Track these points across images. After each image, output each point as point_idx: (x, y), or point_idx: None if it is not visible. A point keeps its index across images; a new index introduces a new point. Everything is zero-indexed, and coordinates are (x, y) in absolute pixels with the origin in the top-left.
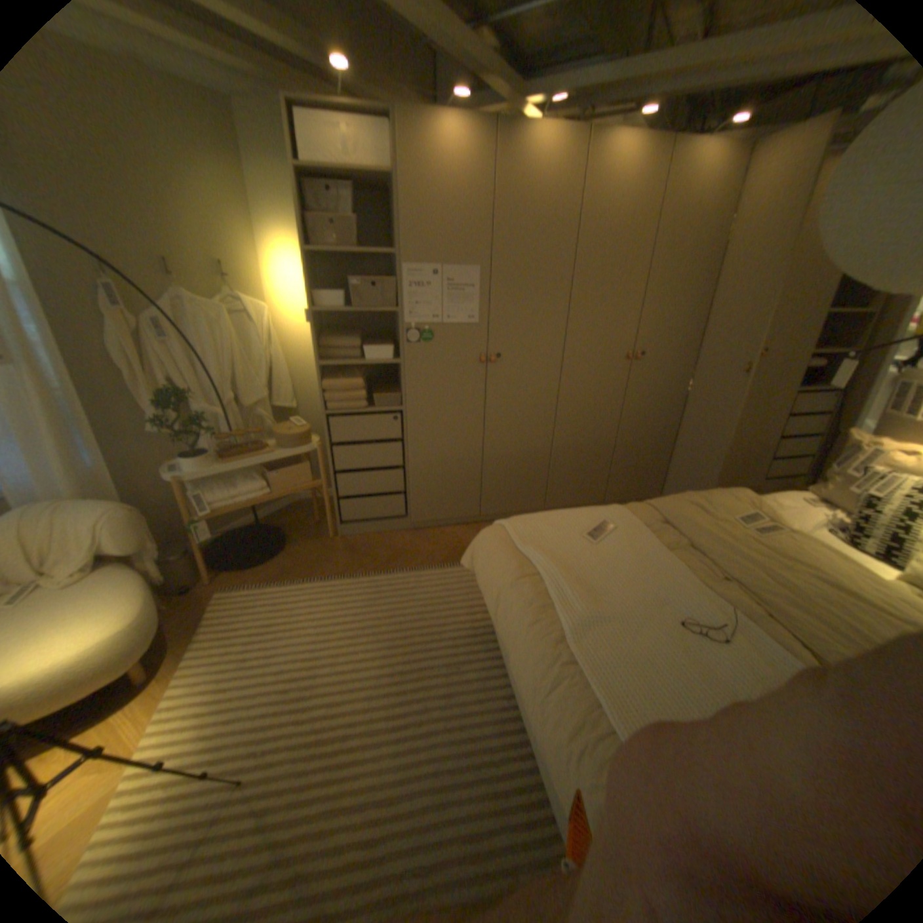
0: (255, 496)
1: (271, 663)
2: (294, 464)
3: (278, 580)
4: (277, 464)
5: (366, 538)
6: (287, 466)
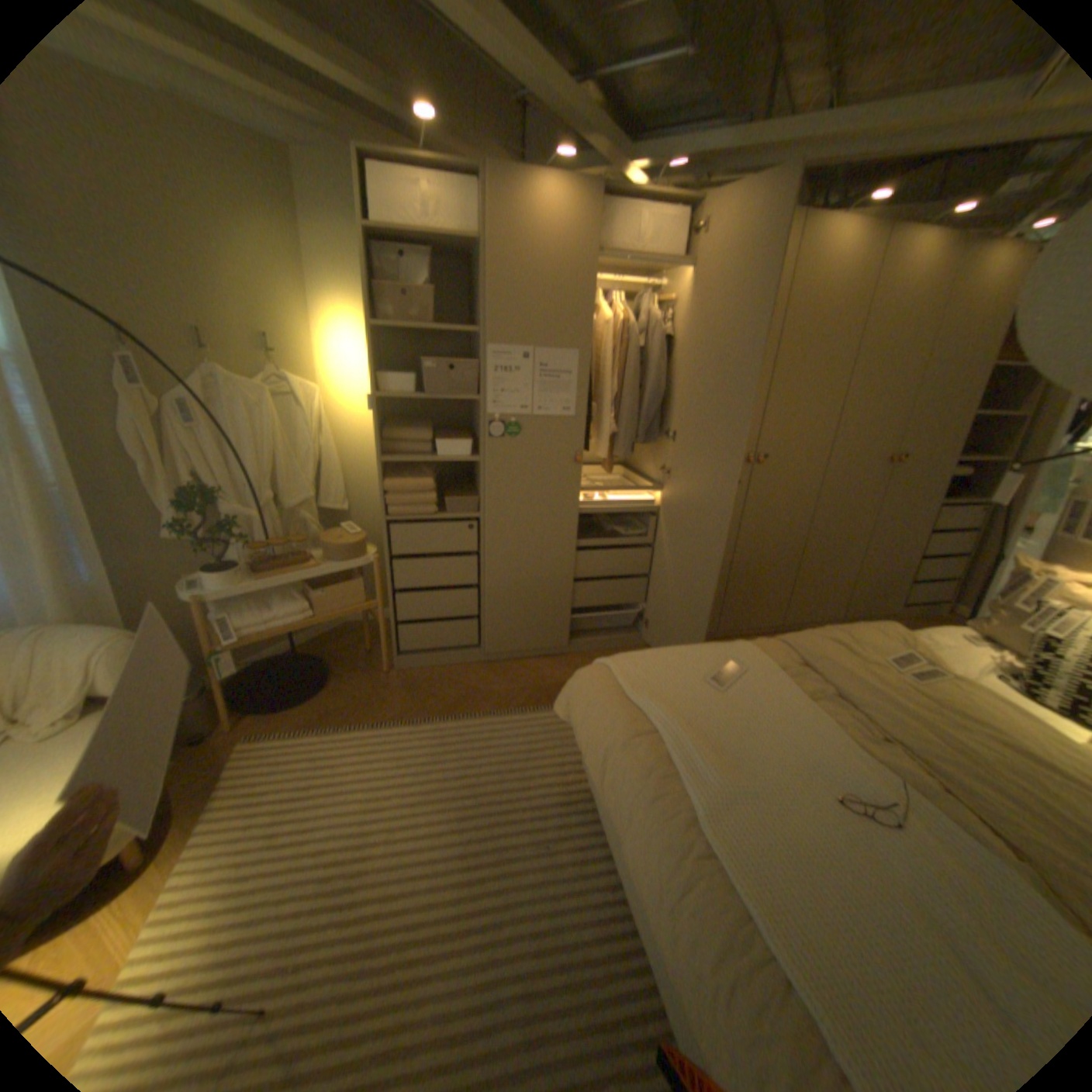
0: (288, 620)
1: (302, 841)
2: (339, 581)
3: (313, 728)
4: (317, 581)
5: (425, 673)
6: (330, 583)
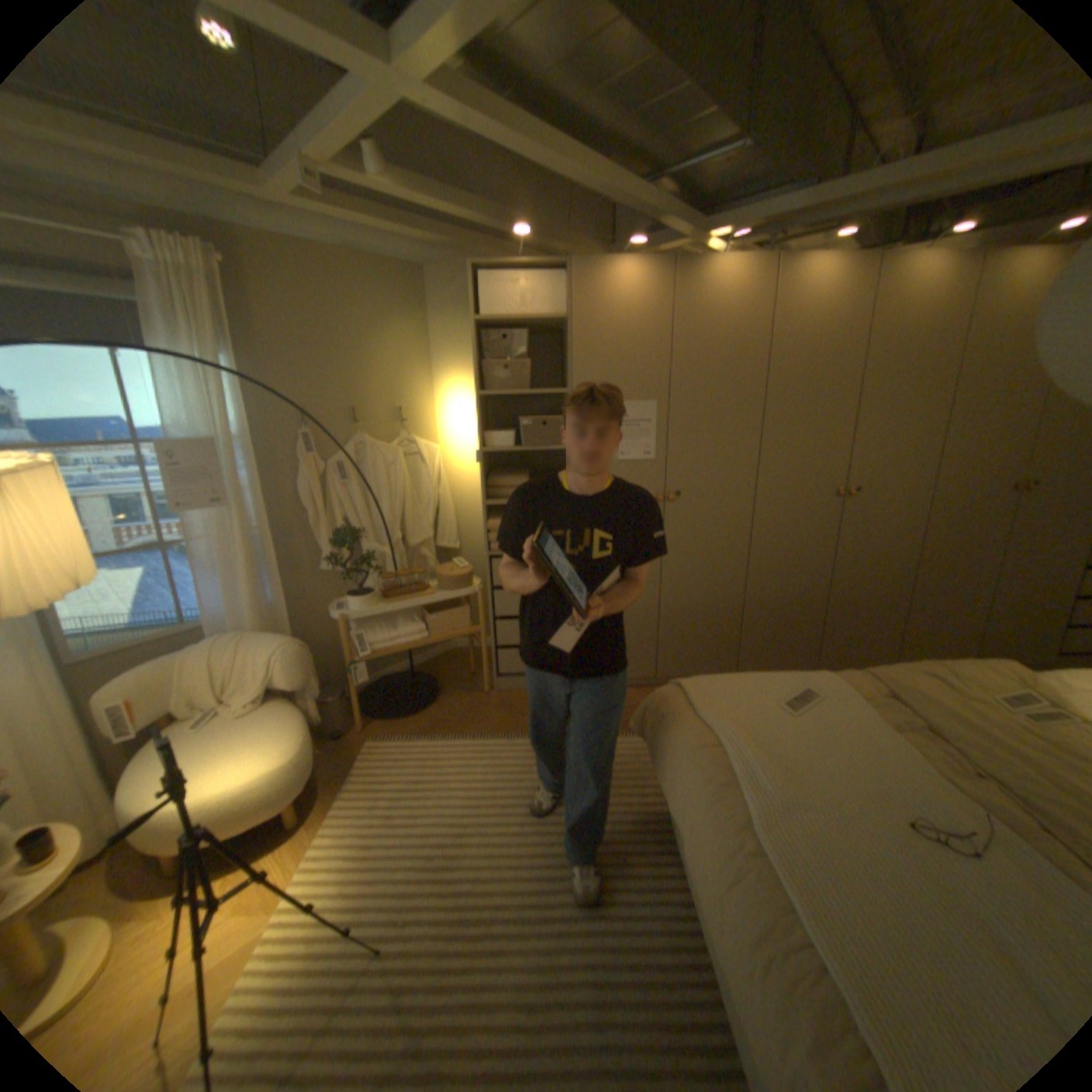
0: (408, 639)
1: (412, 825)
2: (449, 608)
3: (425, 734)
4: (432, 607)
5: (520, 695)
6: (443, 609)
